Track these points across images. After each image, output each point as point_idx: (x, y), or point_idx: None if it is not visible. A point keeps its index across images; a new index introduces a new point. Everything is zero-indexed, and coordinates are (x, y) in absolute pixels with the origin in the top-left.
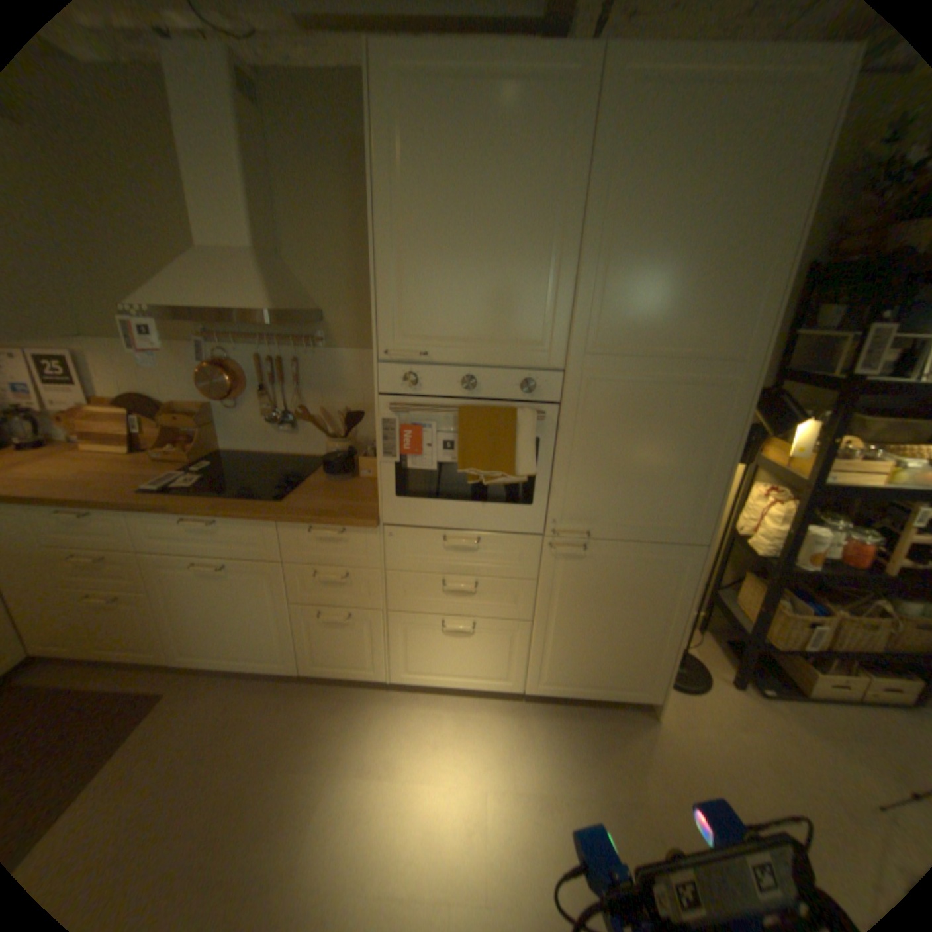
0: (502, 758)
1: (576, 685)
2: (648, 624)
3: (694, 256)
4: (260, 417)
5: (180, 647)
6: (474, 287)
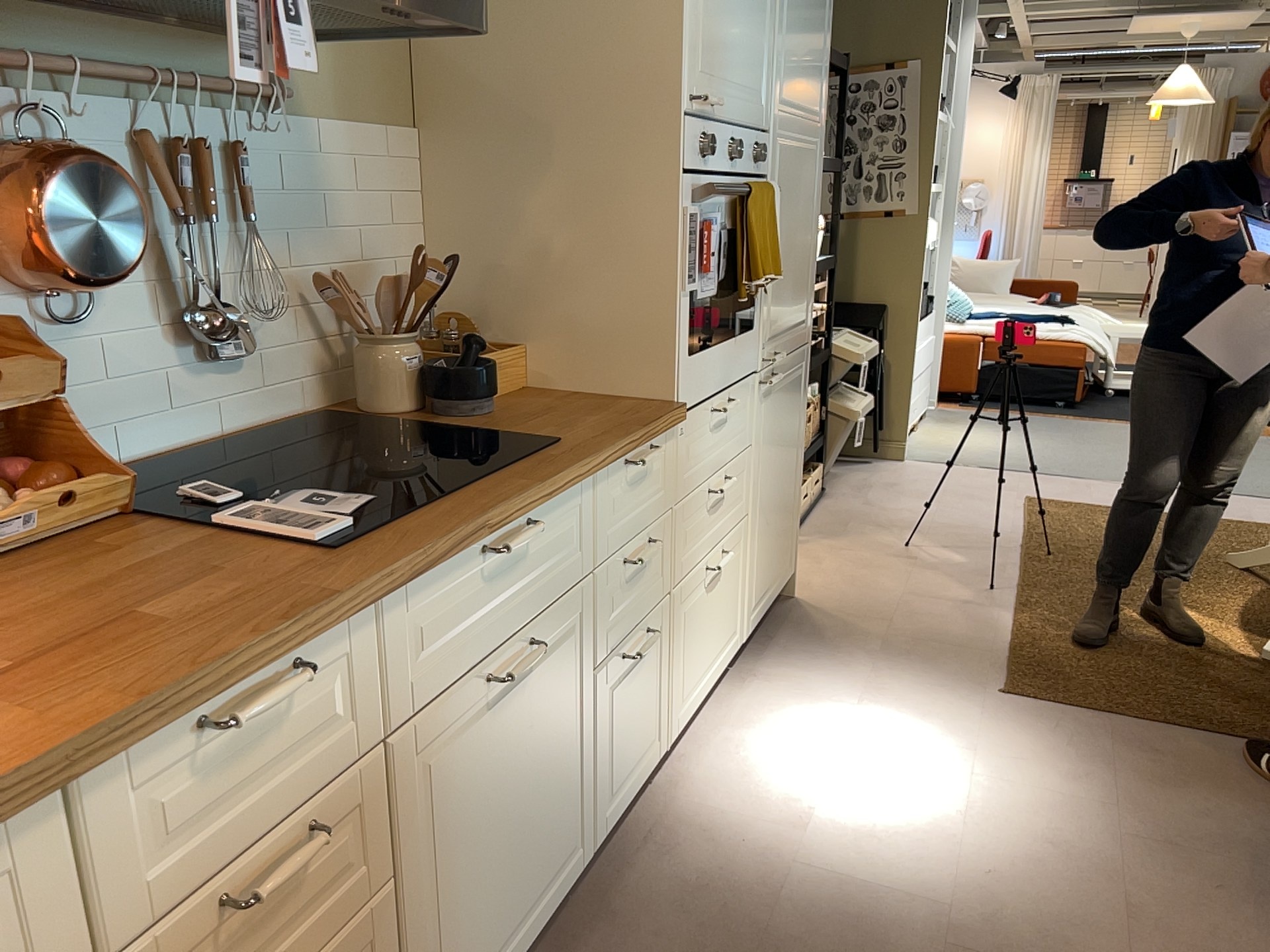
0: (805, 702)
1: (765, 590)
2: (791, 463)
3: (809, 15)
4: (157, 337)
5: None
6: (738, 17)
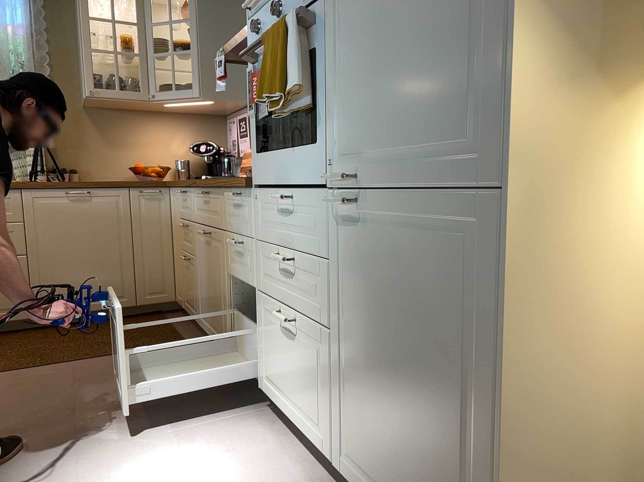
0: None
1: None
2: (449, 387)
3: None
4: None
5: (201, 307)
6: None
